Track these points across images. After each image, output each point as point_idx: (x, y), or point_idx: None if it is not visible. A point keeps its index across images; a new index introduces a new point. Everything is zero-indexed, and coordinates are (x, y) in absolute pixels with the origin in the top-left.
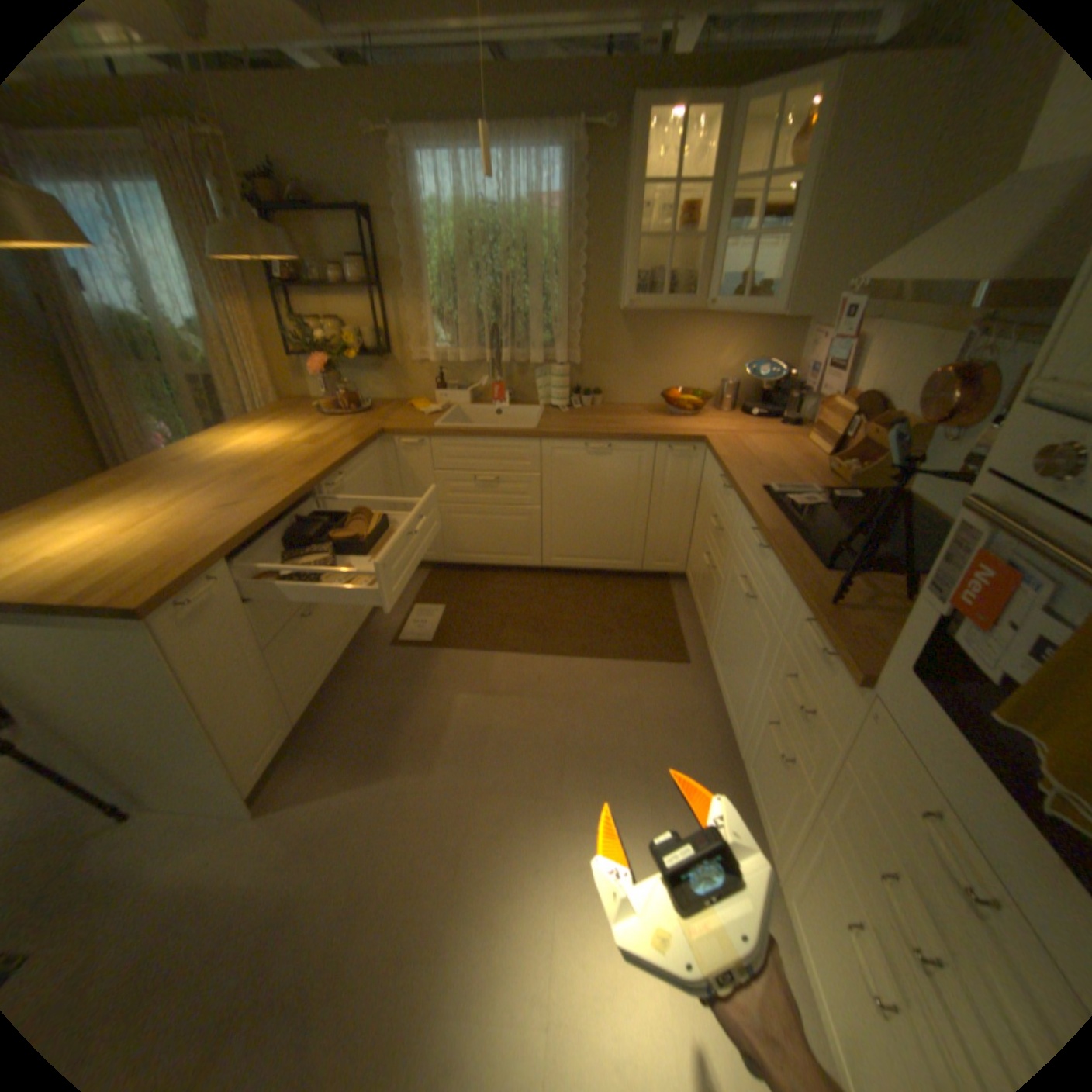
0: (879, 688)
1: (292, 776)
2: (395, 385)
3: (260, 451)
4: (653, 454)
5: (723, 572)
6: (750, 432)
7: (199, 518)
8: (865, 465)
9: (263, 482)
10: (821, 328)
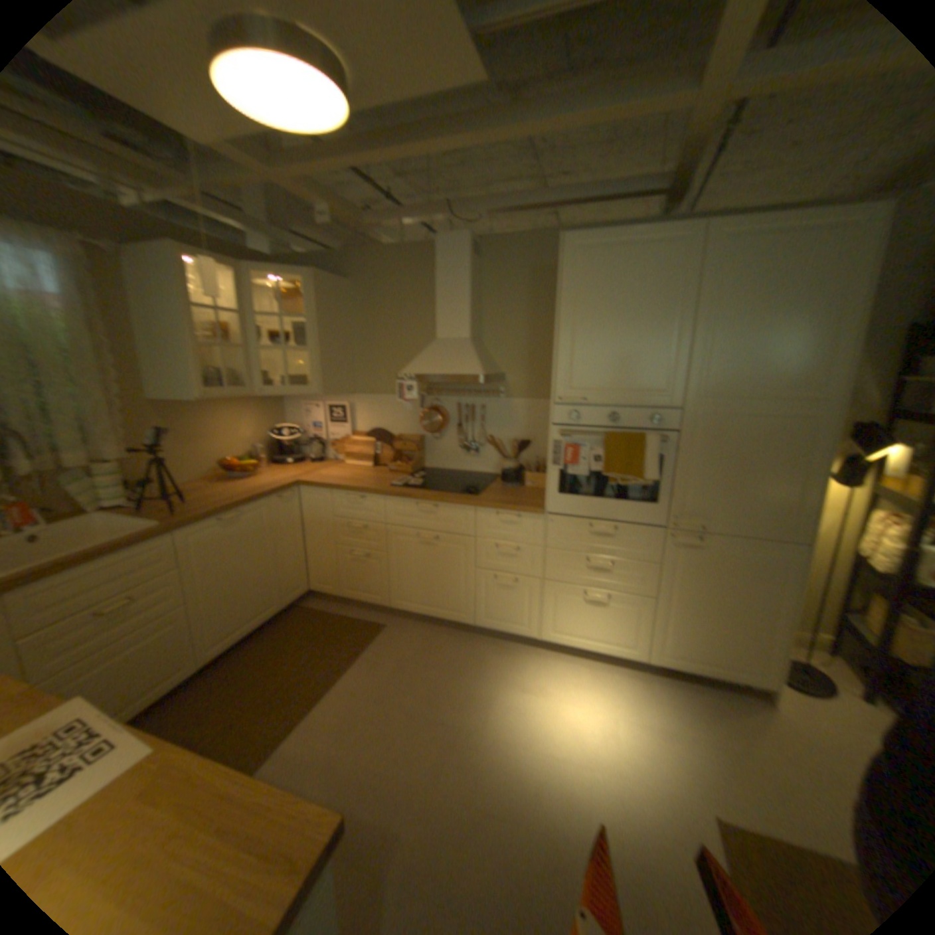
0: (548, 510)
1: None
2: None
3: None
4: (271, 508)
5: (385, 550)
6: (313, 472)
7: None
8: (404, 463)
9: None
10: (311, 404)
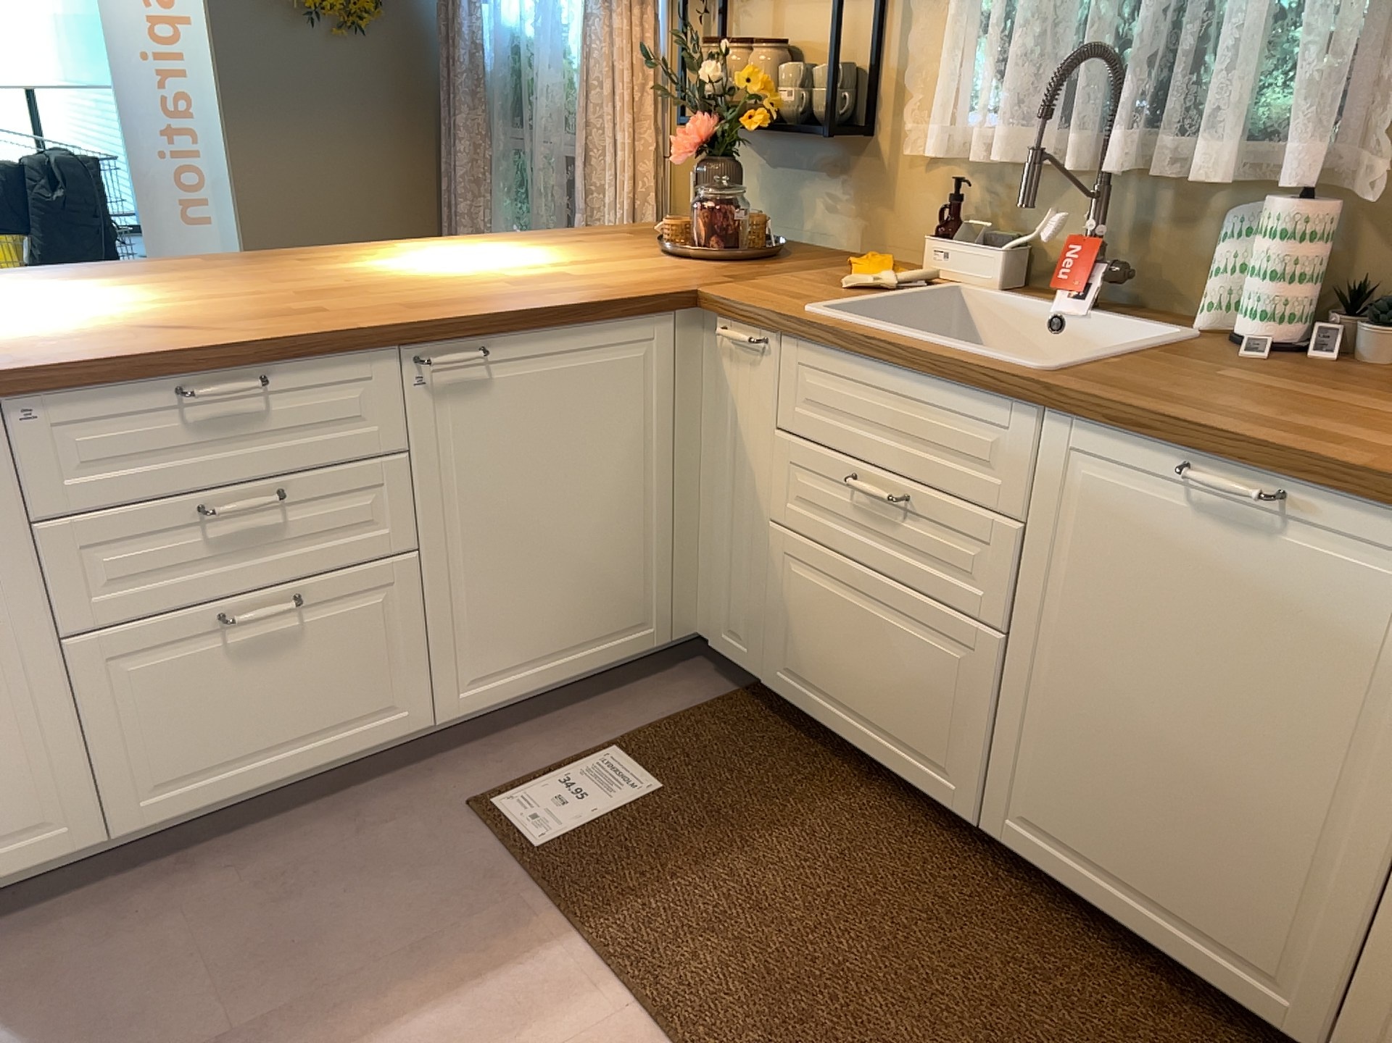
0: None
1: (36, 938)
2: (863, 217)
3: (427, 275)
4: None
5: None
6: None
7: (95, 332)
8: None
9: (296, 313)
10: None
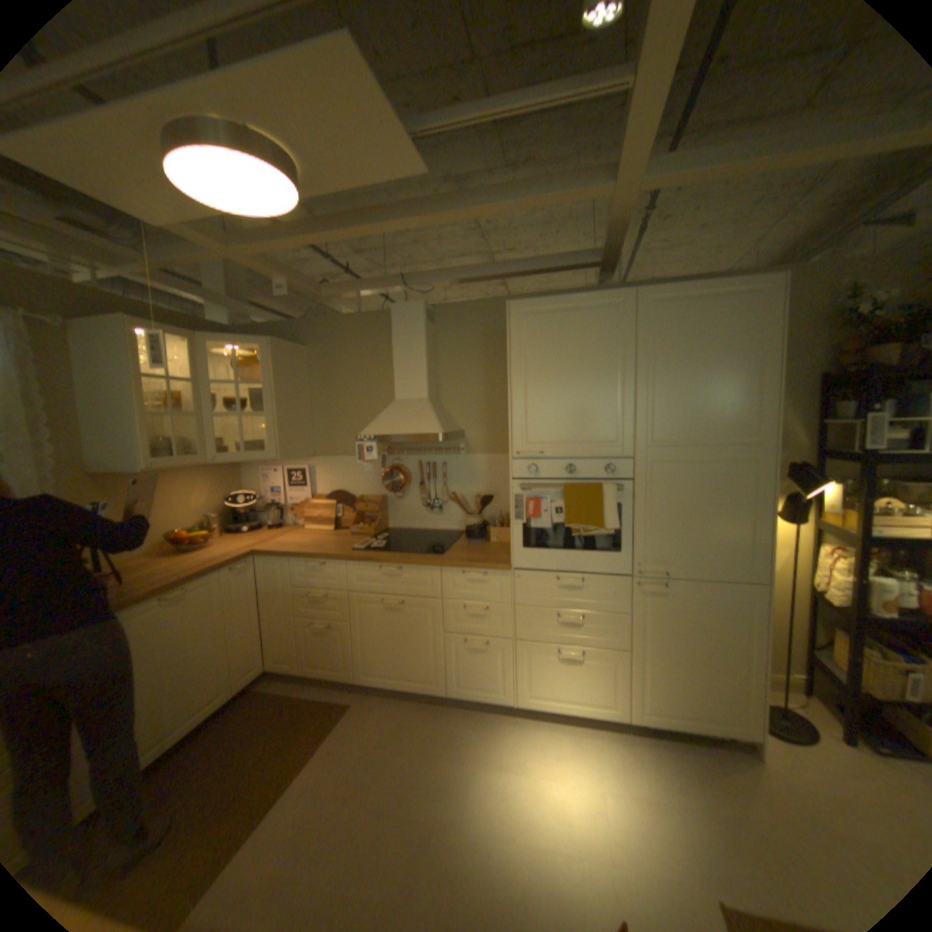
0: (513, 565)
1: None
2: None
3: None
4: (220, 582)
5: (346, 620)
6: (268, 539)
7: None
8: (365, 525)
9: None
10: (266, 468)
